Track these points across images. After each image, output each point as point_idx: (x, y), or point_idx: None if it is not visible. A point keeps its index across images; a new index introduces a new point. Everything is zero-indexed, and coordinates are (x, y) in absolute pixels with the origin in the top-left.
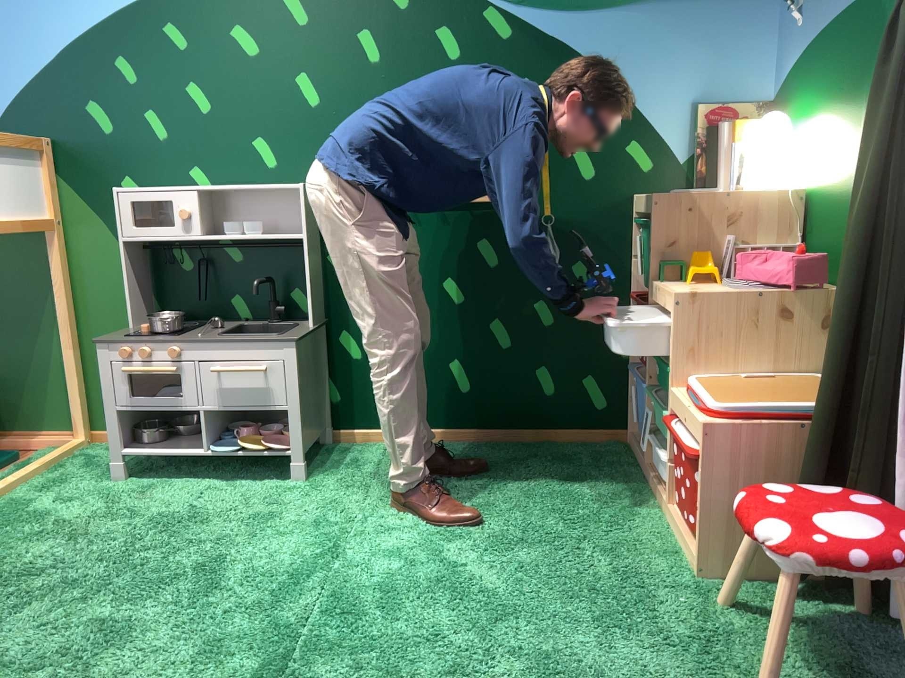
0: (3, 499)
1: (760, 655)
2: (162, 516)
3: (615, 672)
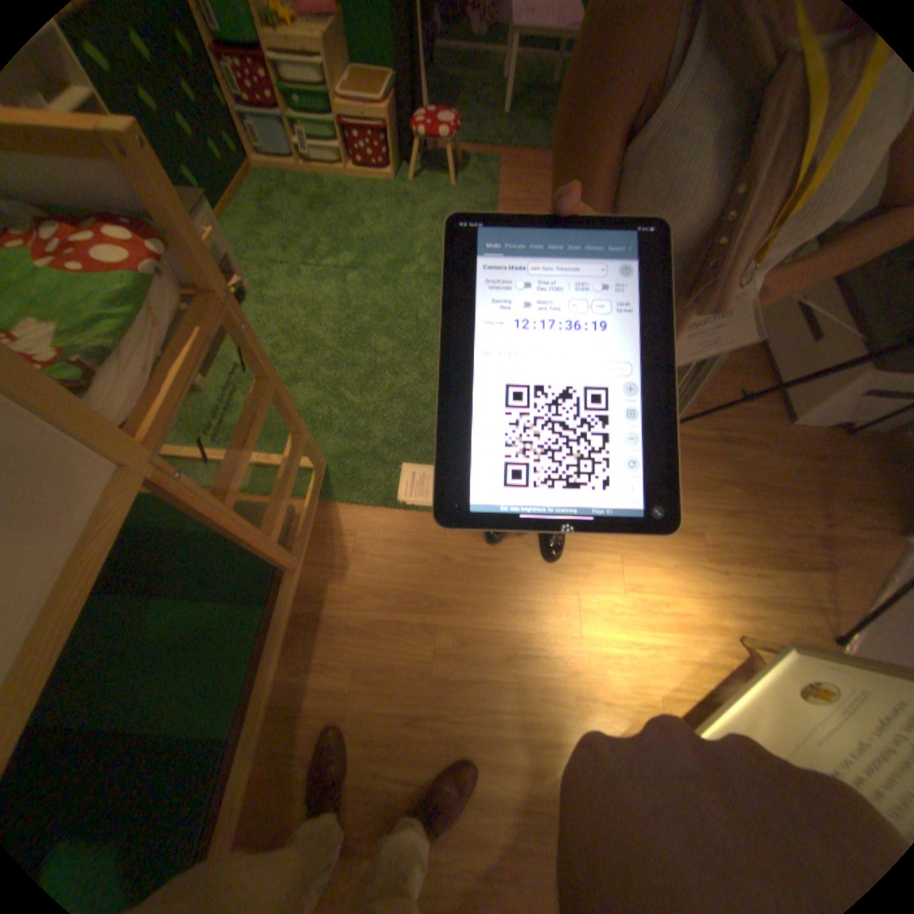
0: (209, 447)
1: (443, 176)
2: (274, 347)
3: (438, 208)
